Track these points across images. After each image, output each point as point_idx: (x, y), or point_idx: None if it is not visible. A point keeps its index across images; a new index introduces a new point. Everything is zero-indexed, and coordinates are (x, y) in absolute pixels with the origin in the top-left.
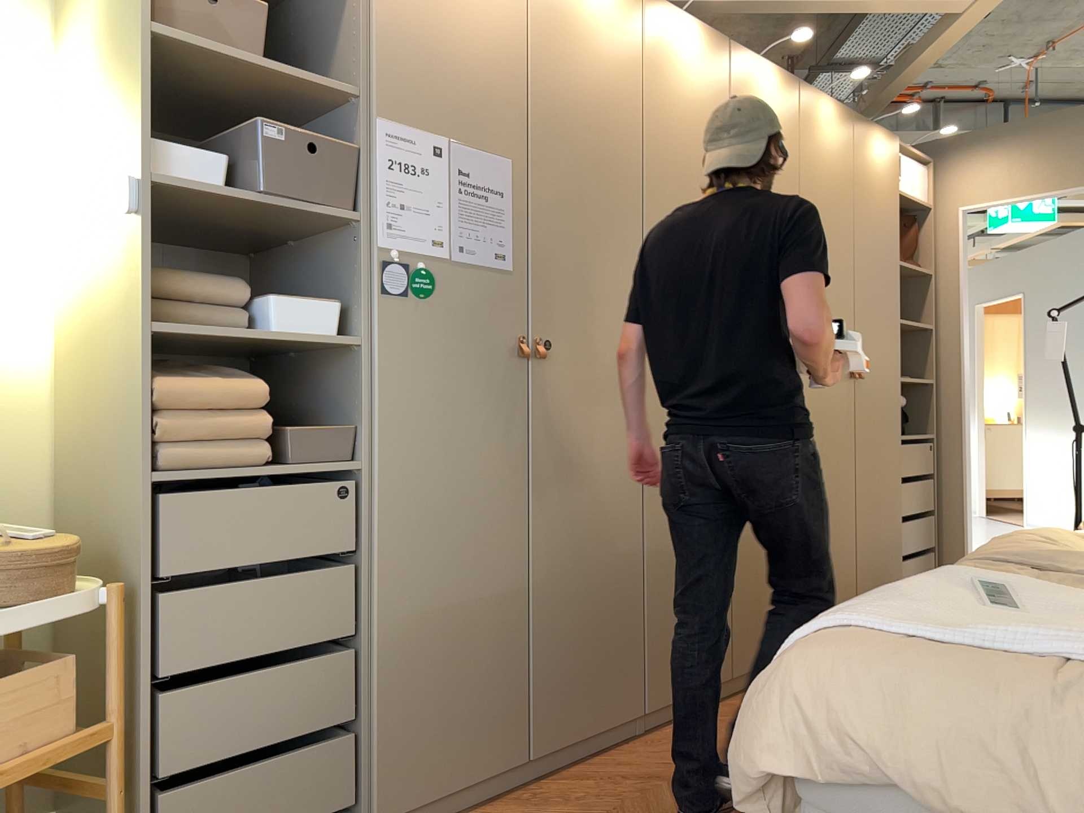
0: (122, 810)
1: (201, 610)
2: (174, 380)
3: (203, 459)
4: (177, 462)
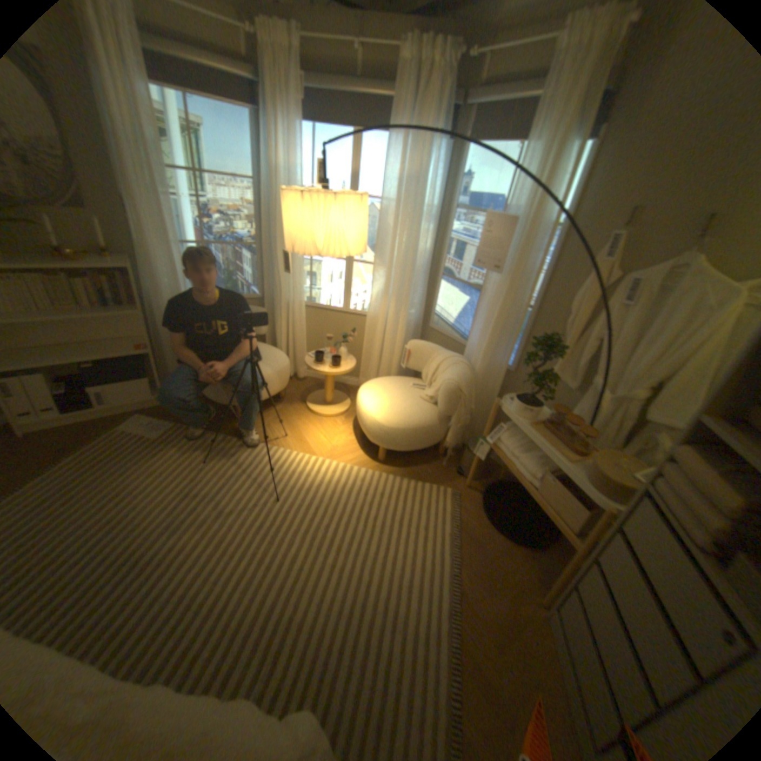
0: (570, 579)
1: (624, 564)
2: (699, 456)
3: (673, 506)
4: (663, 494)
